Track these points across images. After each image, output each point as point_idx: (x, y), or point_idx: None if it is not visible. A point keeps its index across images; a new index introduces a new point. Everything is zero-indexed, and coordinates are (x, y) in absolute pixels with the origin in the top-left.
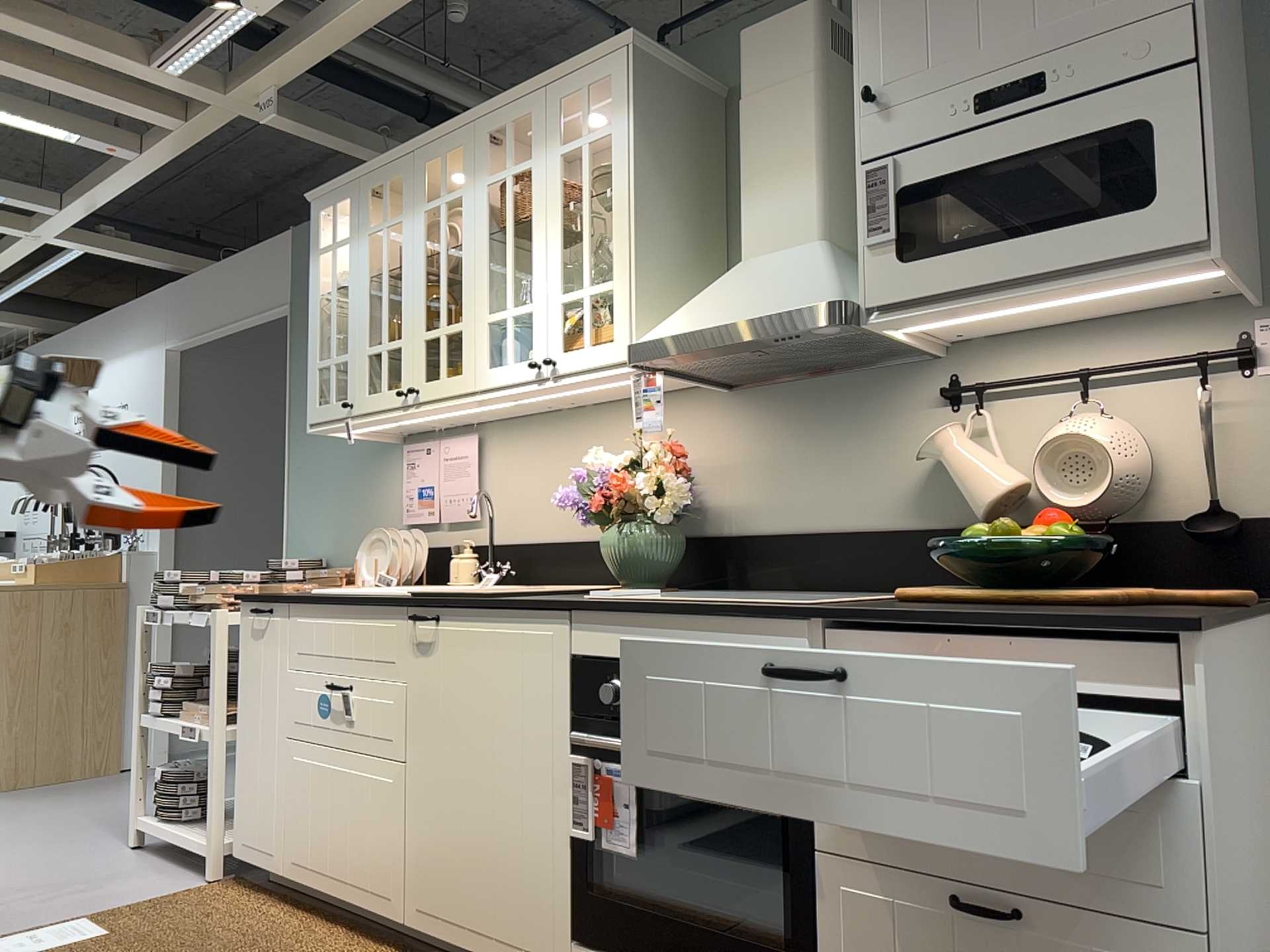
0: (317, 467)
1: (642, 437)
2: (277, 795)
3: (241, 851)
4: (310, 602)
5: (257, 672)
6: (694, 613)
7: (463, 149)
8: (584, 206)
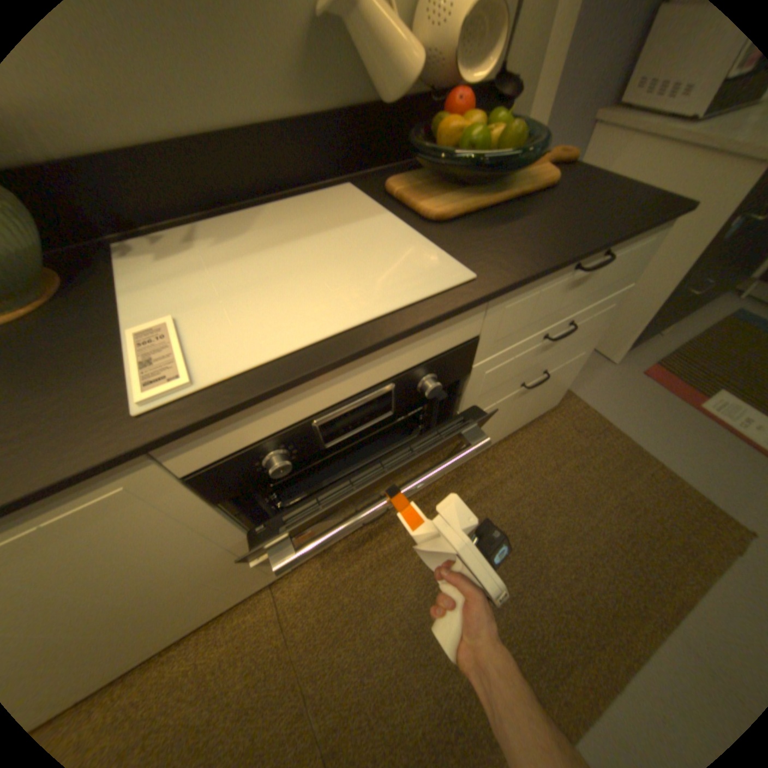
0: None
1: None
2: None
3: None
4: None
5: None
6: (378, 348)
7: None
8: None
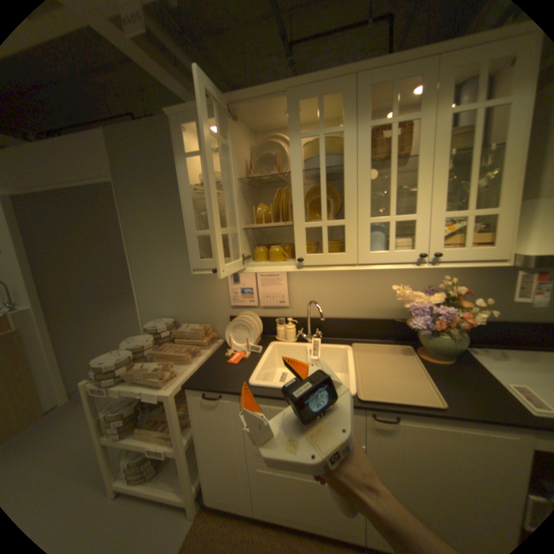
0: (155, 272)
1: (452, 287)
2: (243, 485)
3: (213, 506)
4: (264, 399)
5: (212, 428)
6: None
7: (344, 93)
8: (476, 153)
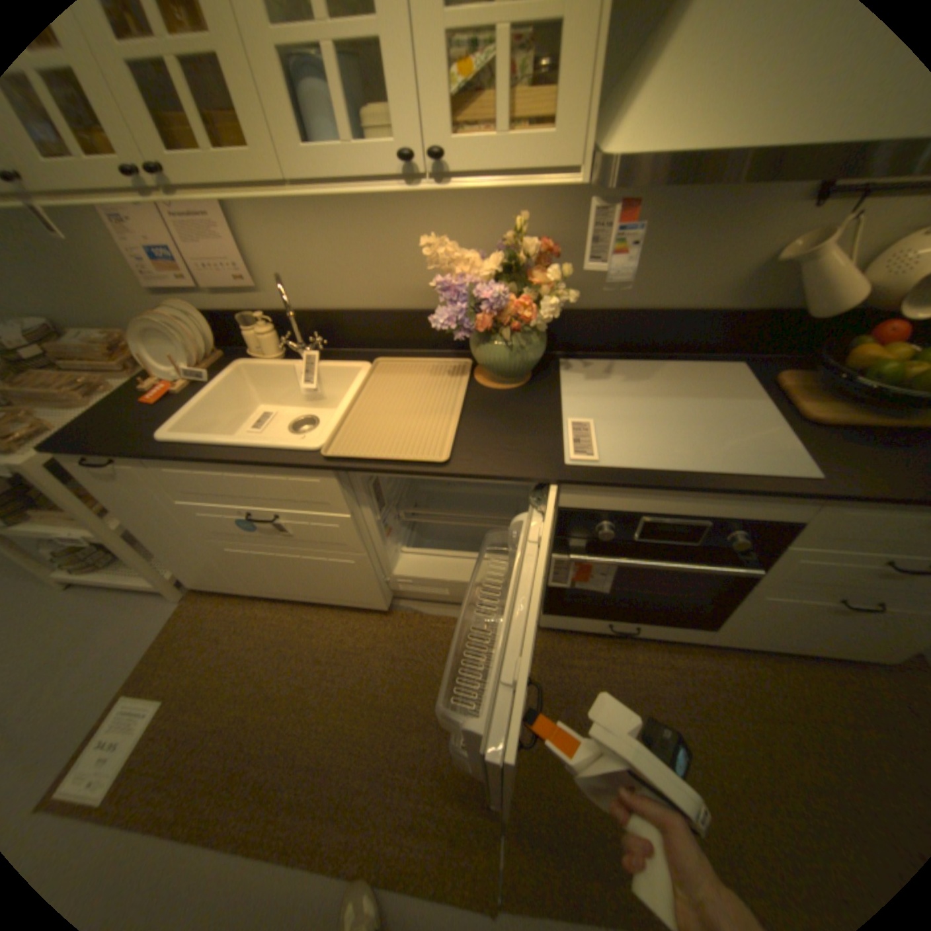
0: None
1: (515, 238)
2: (218, 566)
3: (196, 587)
4: (175, 461)
5: (130, 504)
6: (717, 492)
7: None
8: None
